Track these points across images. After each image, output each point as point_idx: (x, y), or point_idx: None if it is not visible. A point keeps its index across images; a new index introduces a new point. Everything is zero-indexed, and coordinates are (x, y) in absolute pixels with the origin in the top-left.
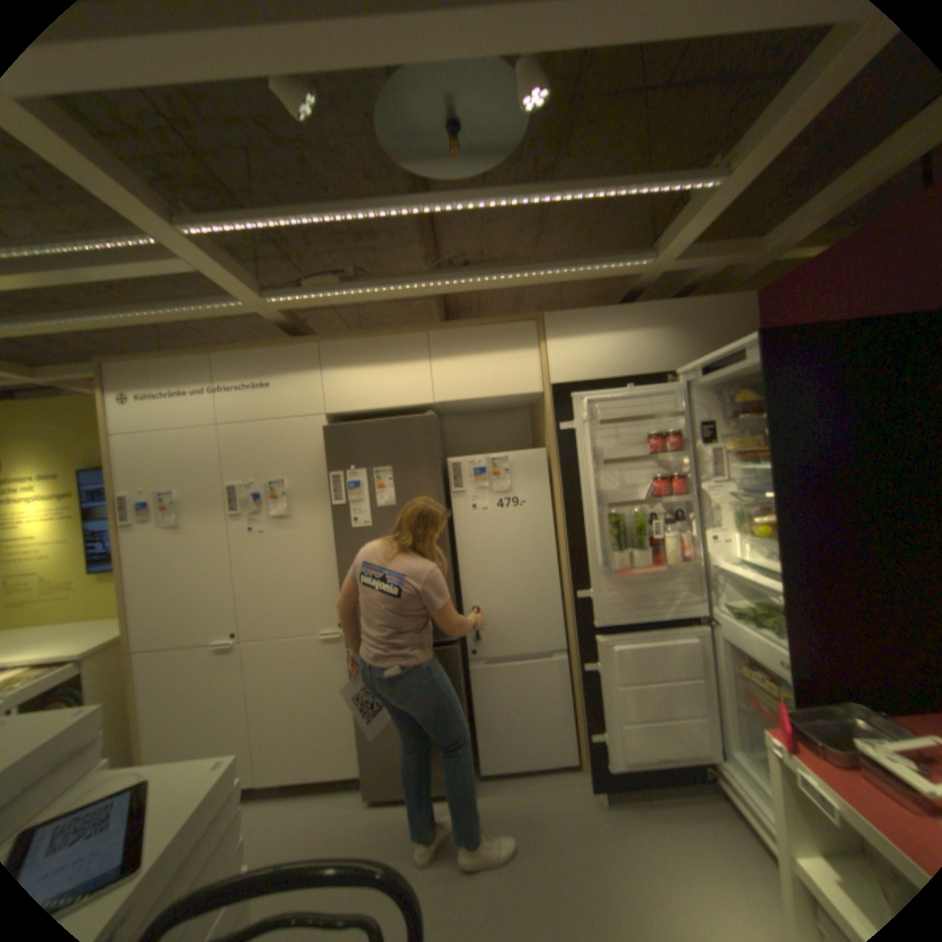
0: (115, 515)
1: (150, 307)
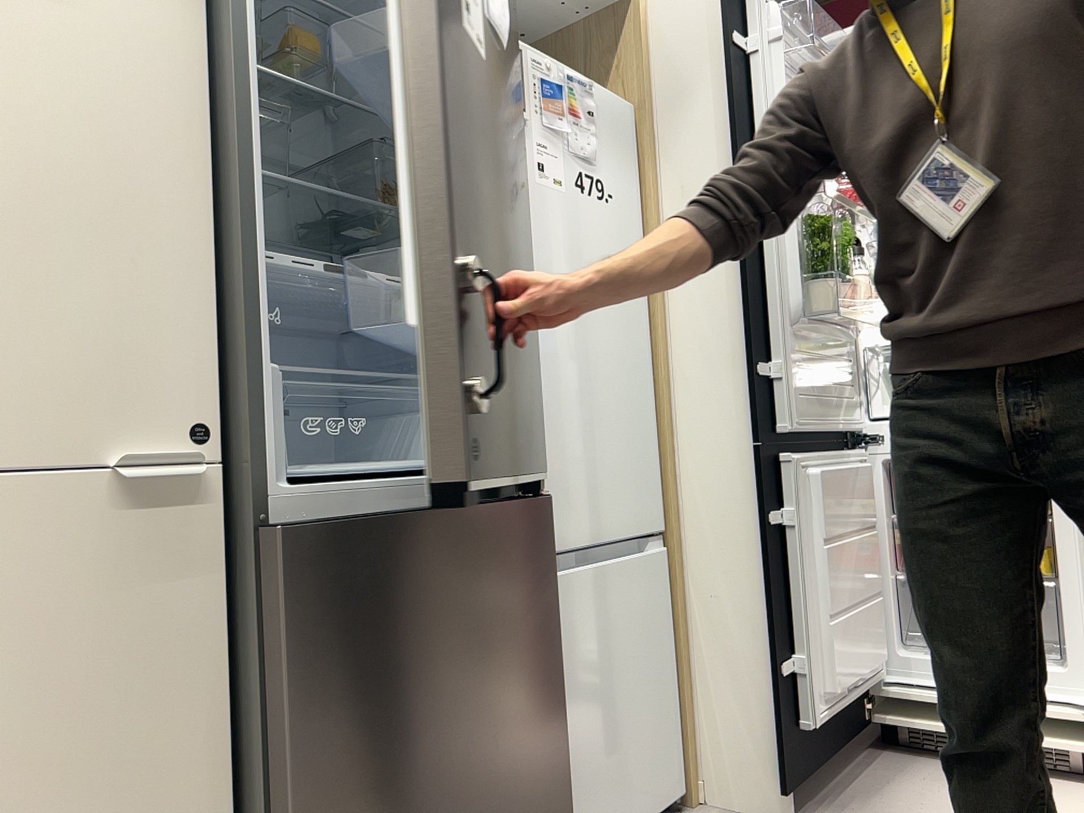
0: None
1: None
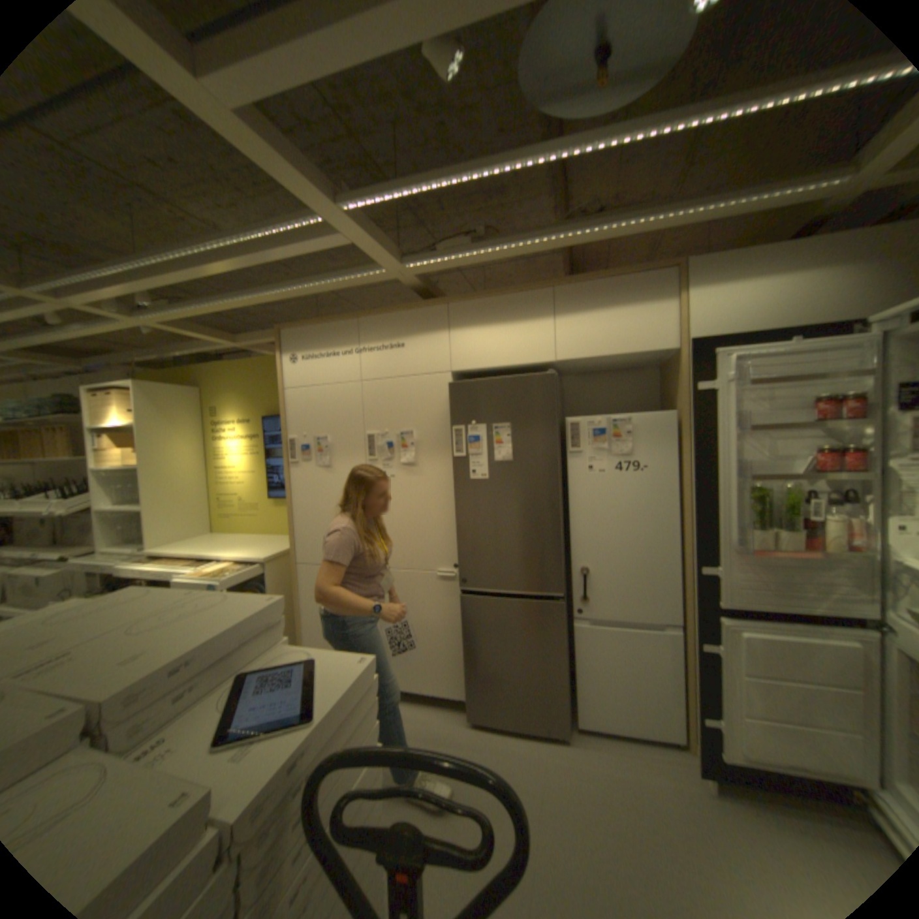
0: (288, 454)
1: (315, 279)
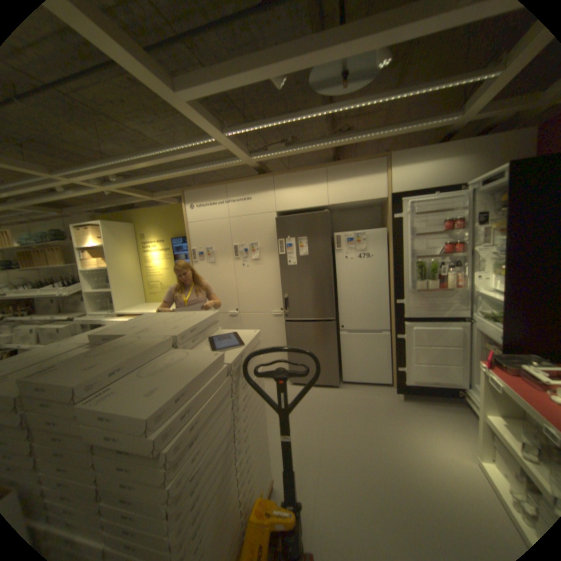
0: (191, 257)
1: (204, 166)
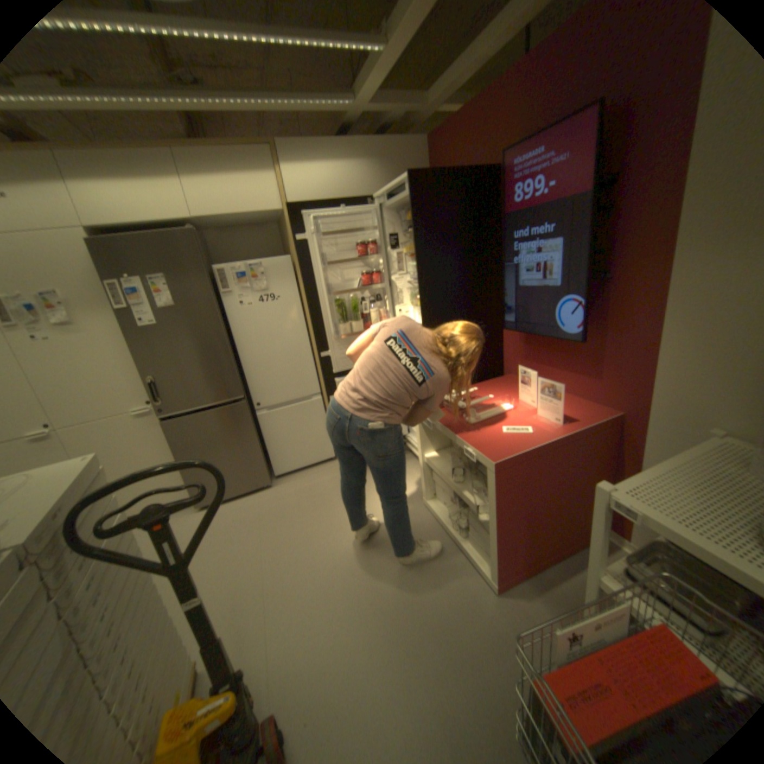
0: None
1: None
